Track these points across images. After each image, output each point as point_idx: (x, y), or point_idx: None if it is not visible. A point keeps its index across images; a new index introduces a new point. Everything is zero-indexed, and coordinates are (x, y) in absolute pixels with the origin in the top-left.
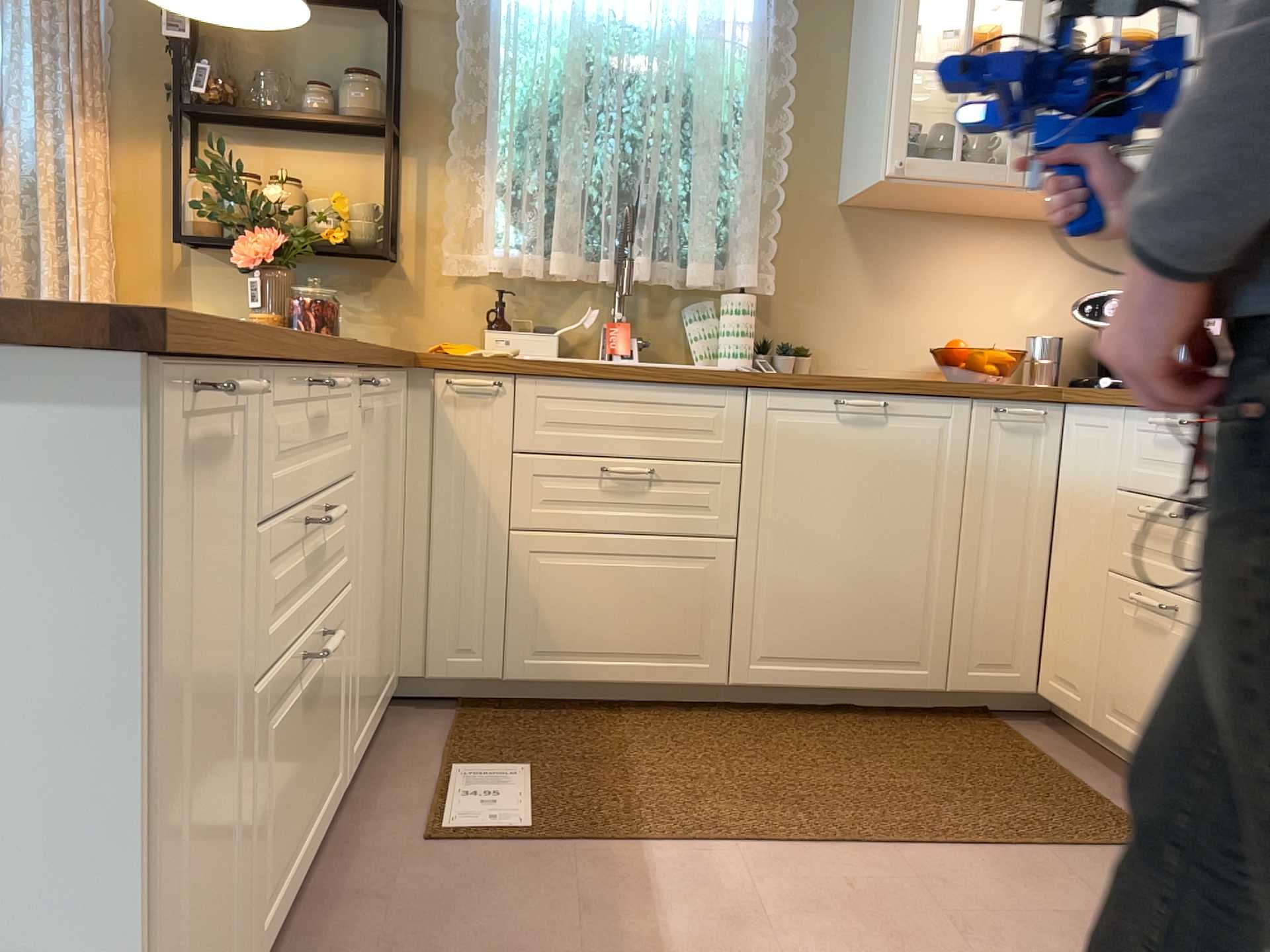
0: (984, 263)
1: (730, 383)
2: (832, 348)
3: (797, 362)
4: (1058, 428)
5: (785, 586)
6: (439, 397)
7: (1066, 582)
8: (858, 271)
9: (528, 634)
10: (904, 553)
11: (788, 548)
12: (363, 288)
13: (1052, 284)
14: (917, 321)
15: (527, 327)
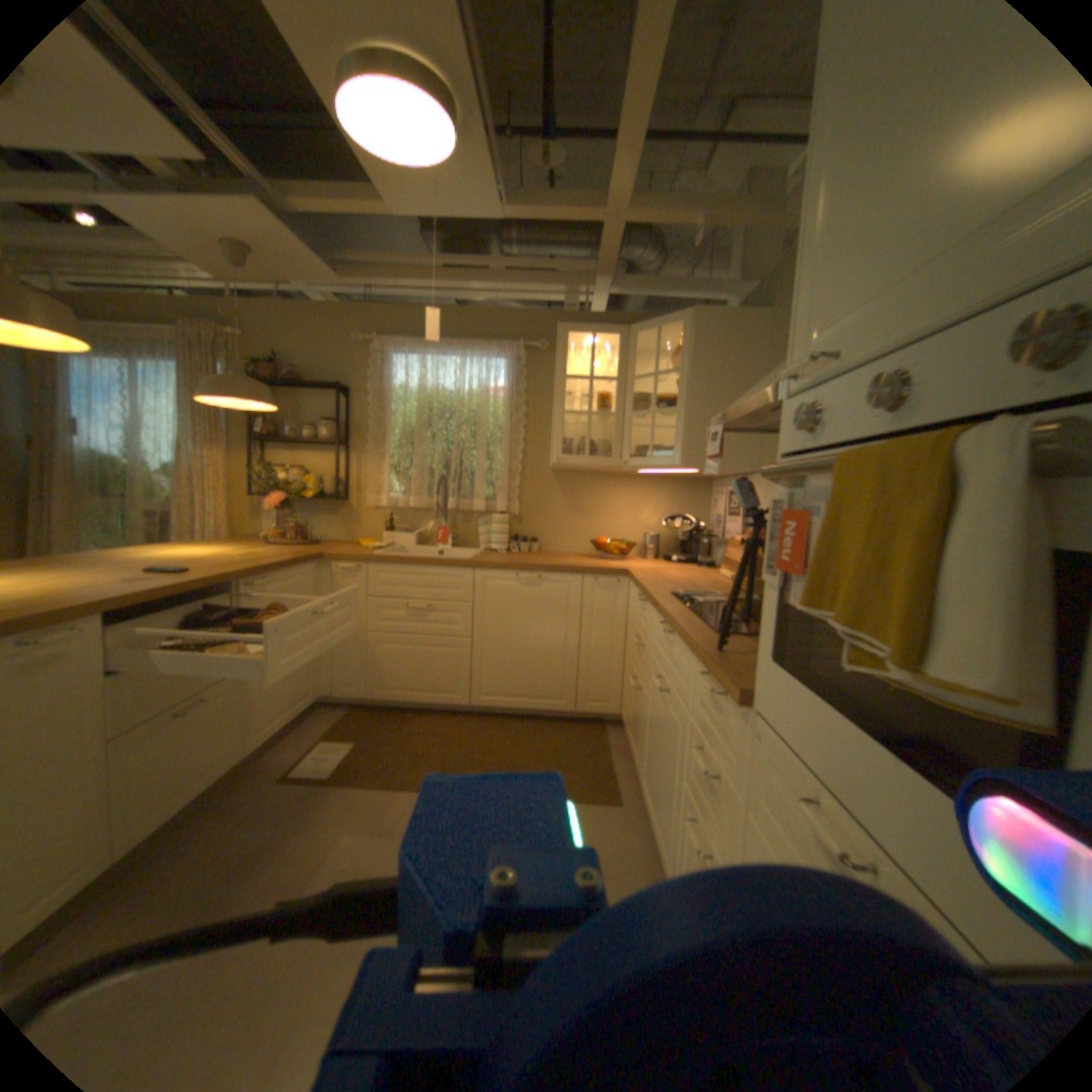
0: (623, 498)
1: (463, 567)
2: (548, 539)
3: (528, 547)
4: (625, 589)
5: (493, 661)
6: (333, 572)
7: (625, 664)
8: (560, 503)
9: (375, 679)
10: (549, 647)
11: (494, 643)
12: (332, 513)
13: (658, 507)
14: (590, 526)
15: (405, 530)
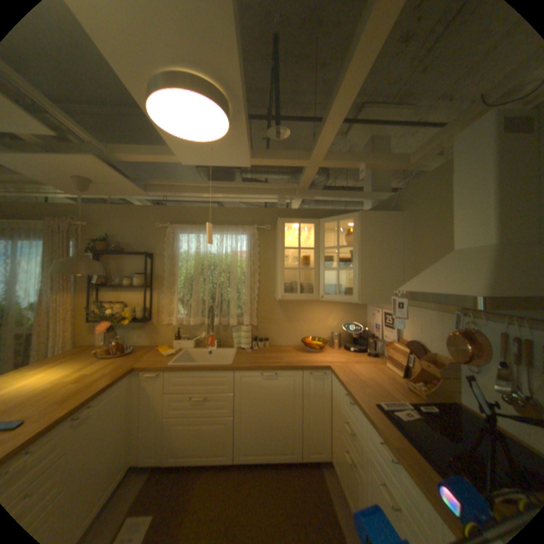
0: (317, 311)
1: (227, 371)
2: (275, 337)
3: (264, 344)
4: (330, 378)
5: (248, 432)
6: (141, 379)
7: (335, 430)
8: (281, 315)
9: (169, 451)
10: (285, 419)
11: (249, 420)
12: (142, 328)
13: (338, 316)
14: (299, 329)
15: (187, 337)
